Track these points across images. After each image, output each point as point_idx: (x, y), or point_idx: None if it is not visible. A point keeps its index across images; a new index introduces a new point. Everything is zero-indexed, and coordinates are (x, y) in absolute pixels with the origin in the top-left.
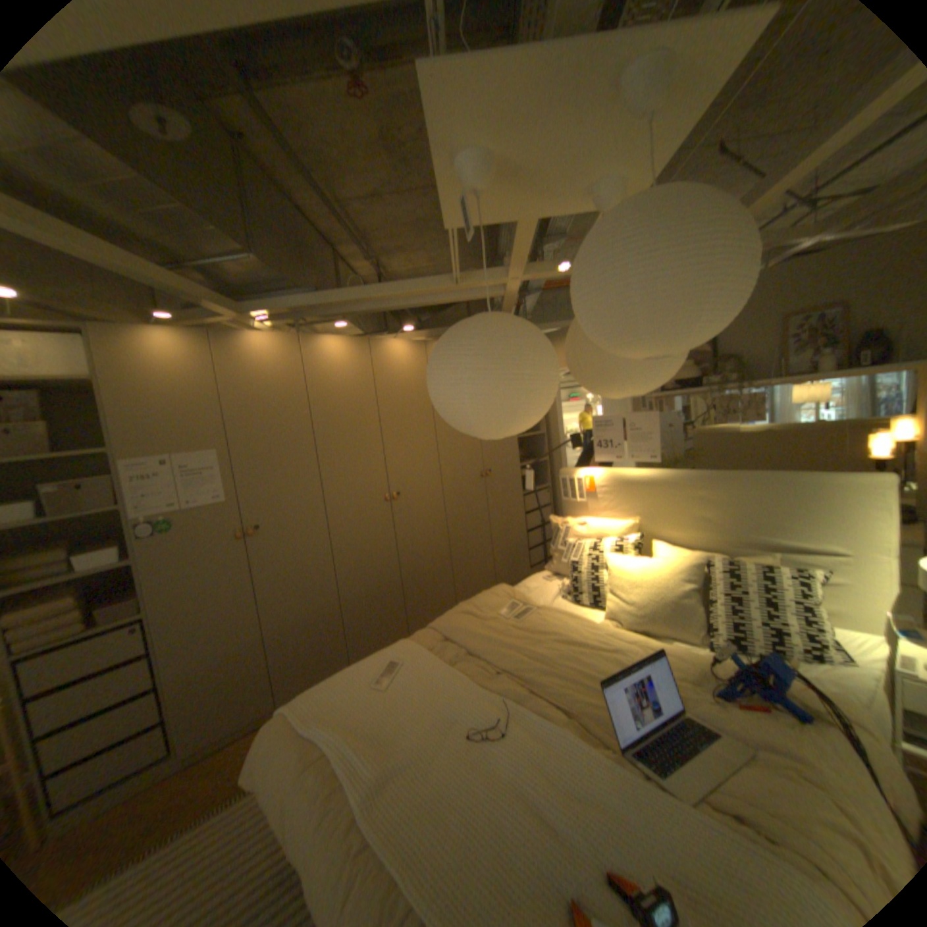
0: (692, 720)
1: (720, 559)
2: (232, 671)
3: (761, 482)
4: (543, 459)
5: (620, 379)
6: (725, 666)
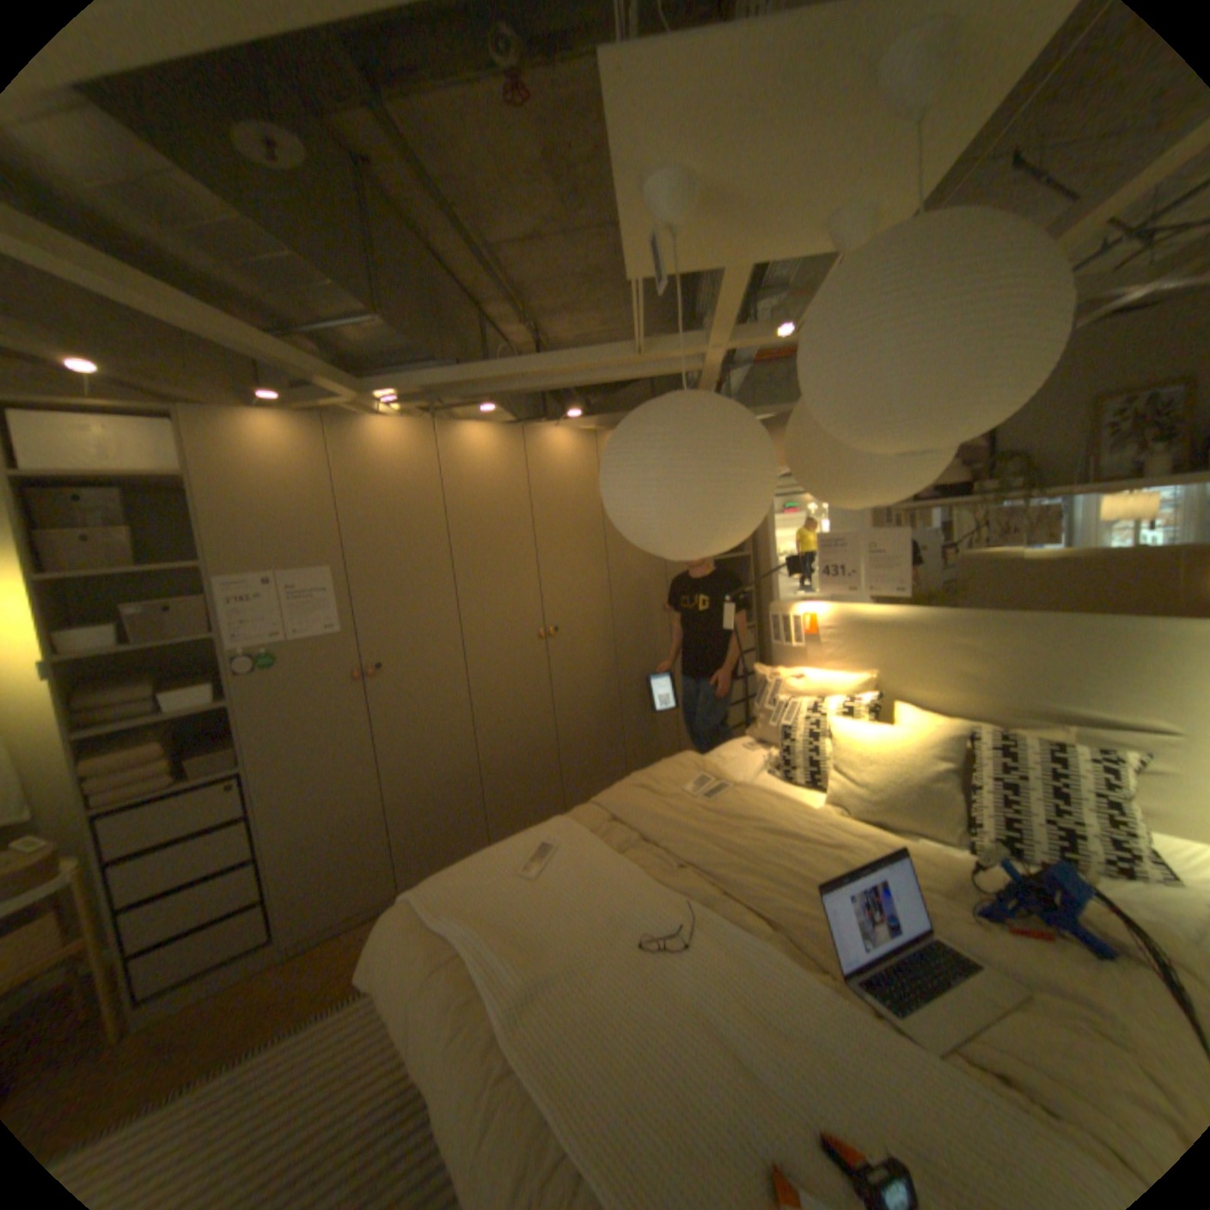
0: (942, 944)
1: (989, 731)
2: (346, 843)
3: (1053, 627)
4: (747, 590)
5: (860, 483)
6: (991, 875)
